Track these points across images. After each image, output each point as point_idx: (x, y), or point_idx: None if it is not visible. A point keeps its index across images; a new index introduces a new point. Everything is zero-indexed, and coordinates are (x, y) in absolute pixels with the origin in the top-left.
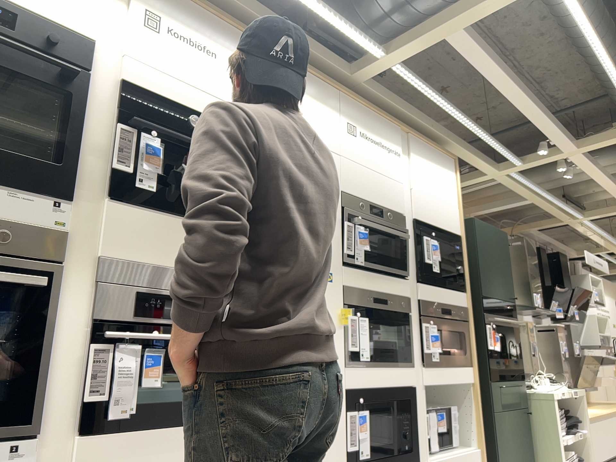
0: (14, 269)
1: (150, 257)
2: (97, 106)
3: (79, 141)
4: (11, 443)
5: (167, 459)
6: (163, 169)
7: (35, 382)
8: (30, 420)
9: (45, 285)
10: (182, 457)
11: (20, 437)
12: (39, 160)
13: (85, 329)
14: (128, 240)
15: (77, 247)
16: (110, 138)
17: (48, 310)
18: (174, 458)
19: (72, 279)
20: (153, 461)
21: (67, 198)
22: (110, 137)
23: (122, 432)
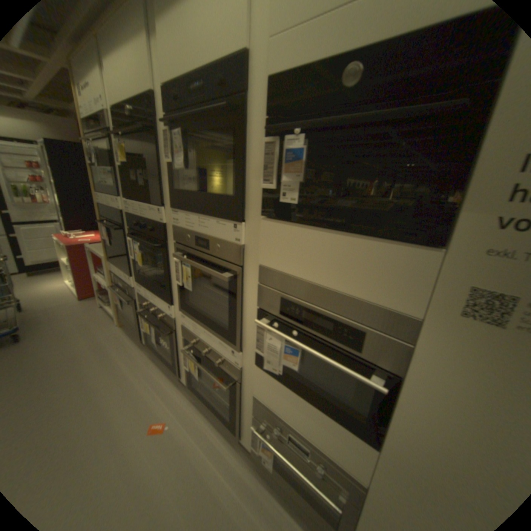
0: (223, 267)
1: (291, 270)
2: (253, 127)
3: (243, 170)
4: (233, 348)
5: (302, 416)
6: (305, 174)
7: (236, 327)
8: (236, 344)
9: (228, 281)
10: (313, 425)
11: (233, 349)
12: (230, 193)
13: (256, 309)
14: (275, 253)
15: (250, 255)
16: (263, 156)
17: (237, 293)
18: (307, 420)
19: (249, 276)
20: (293, 409)
21: (239, 221)
22: (260, 156)
23: (275, 379)
